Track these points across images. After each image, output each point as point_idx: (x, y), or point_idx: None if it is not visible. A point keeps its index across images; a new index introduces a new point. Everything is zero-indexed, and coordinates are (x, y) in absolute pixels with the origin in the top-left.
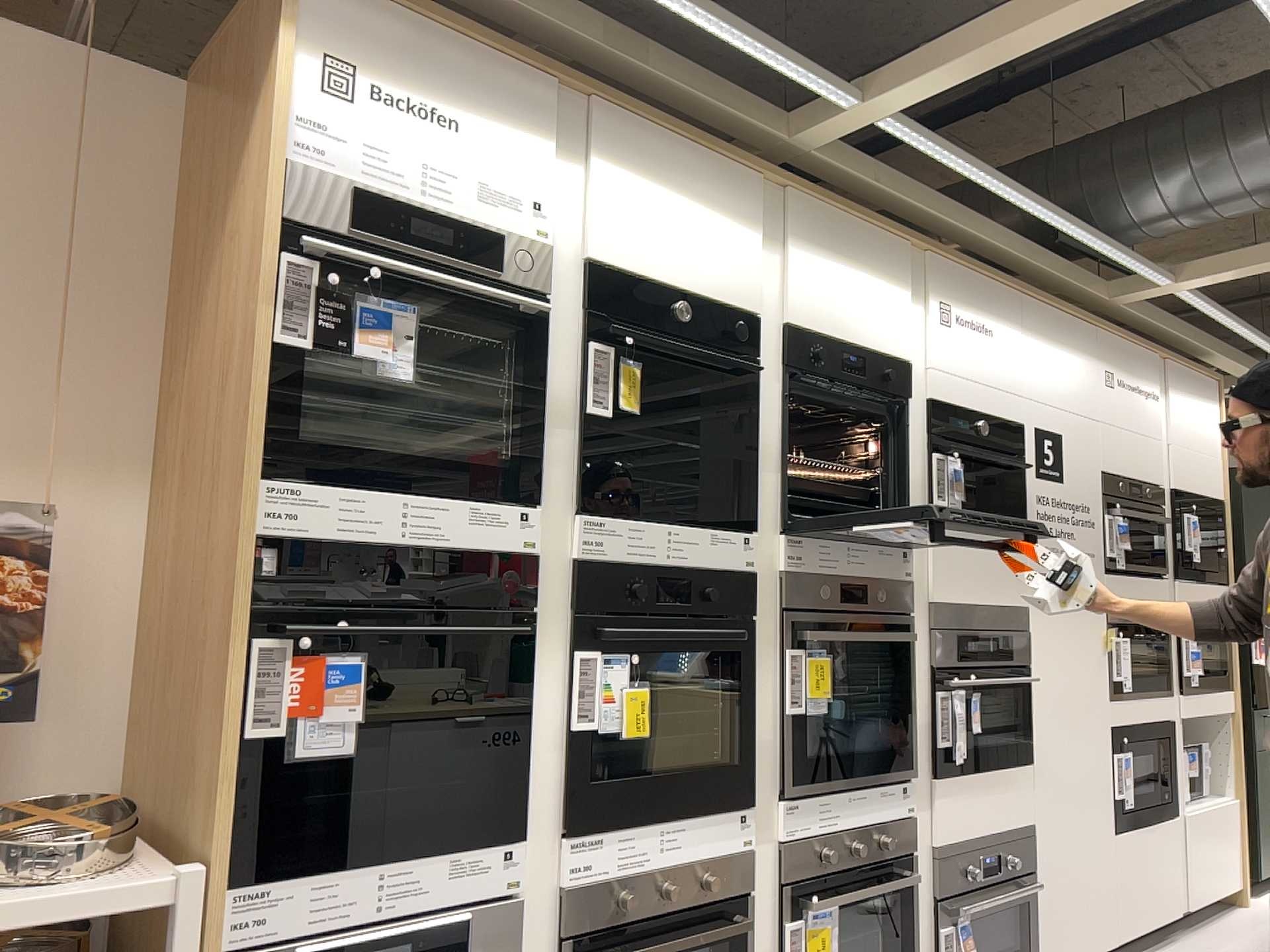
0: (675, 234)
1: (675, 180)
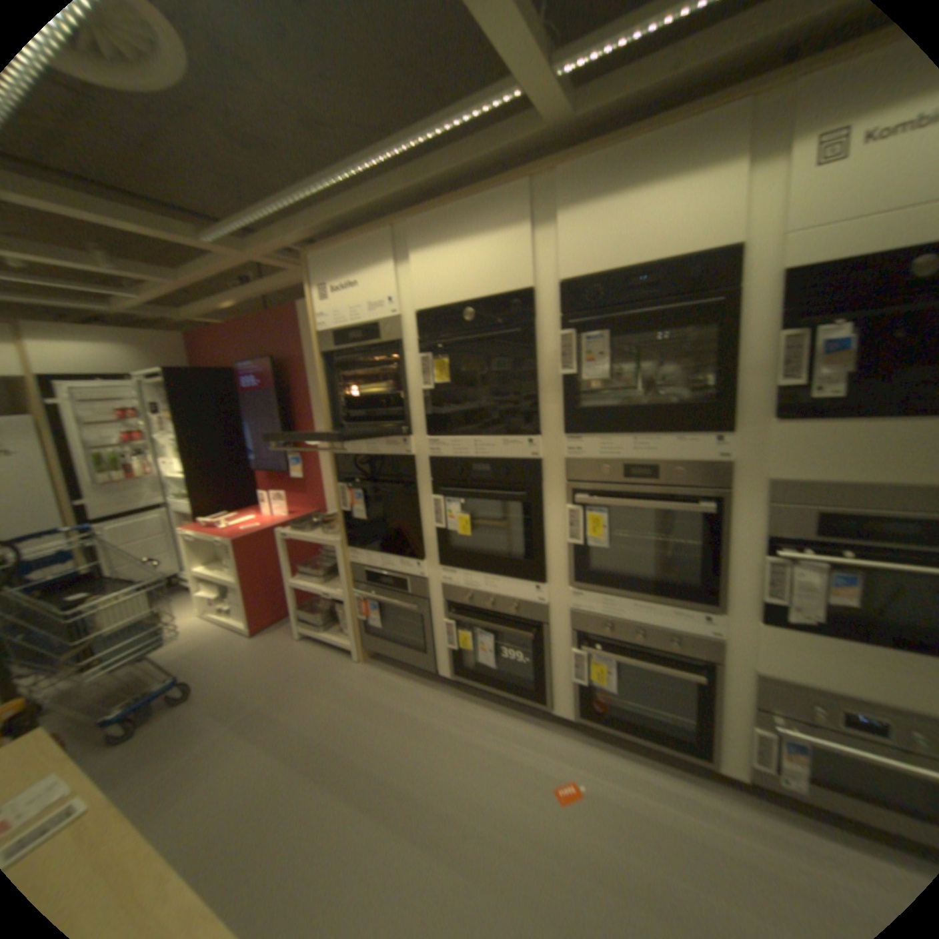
0: (460, 263)
1: (457, 225)
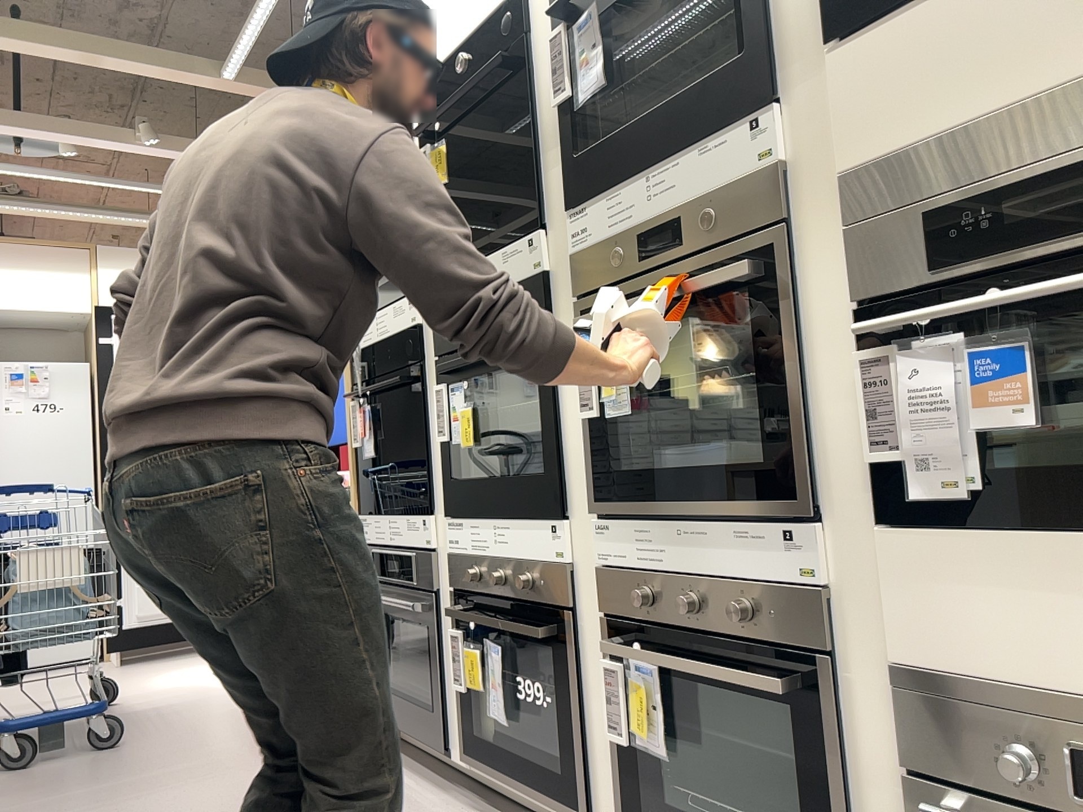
0: None
1: None
